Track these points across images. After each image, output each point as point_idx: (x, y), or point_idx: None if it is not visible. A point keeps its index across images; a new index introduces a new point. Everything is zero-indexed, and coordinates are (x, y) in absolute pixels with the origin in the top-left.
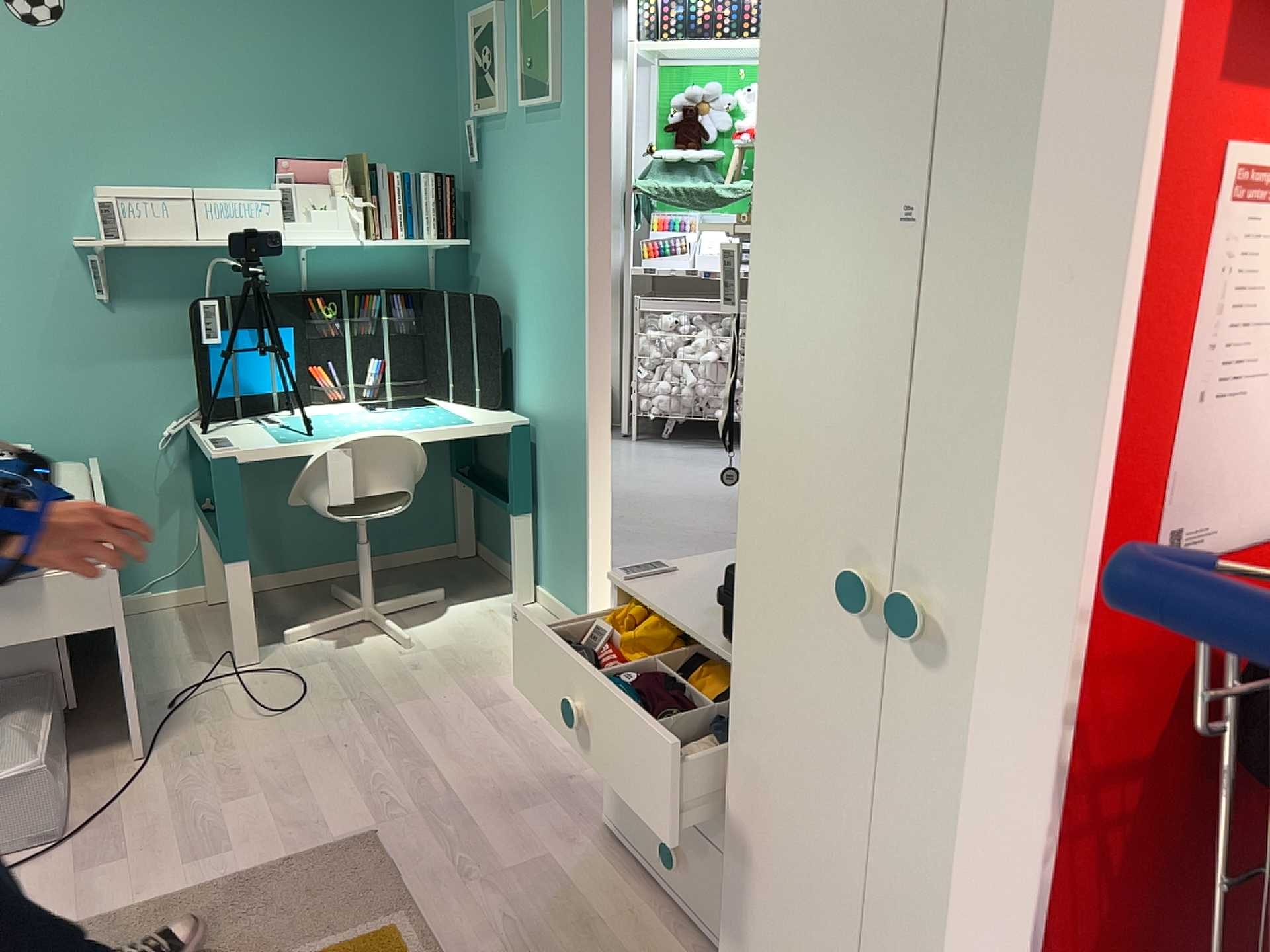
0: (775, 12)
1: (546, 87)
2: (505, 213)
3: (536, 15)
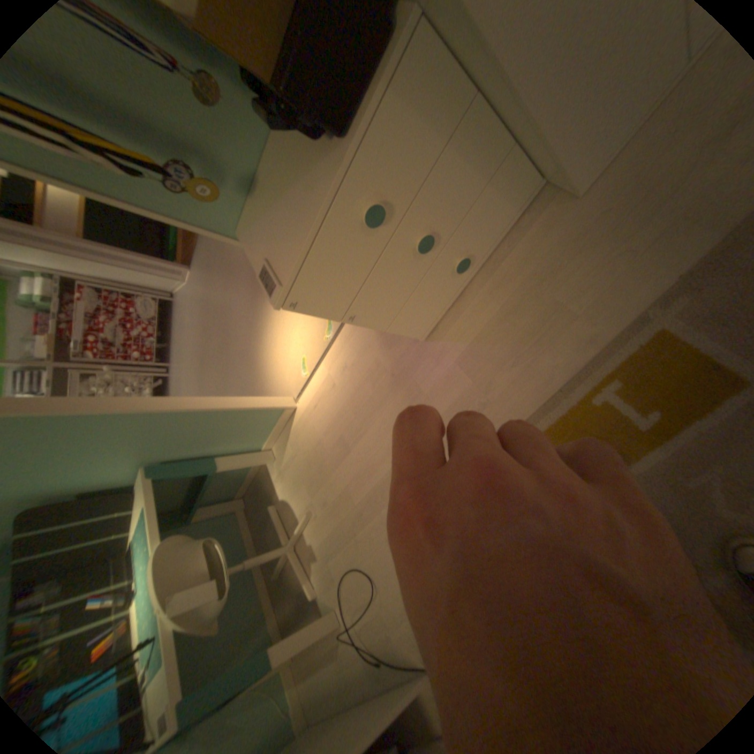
0: None
1: None
2: None
3: None
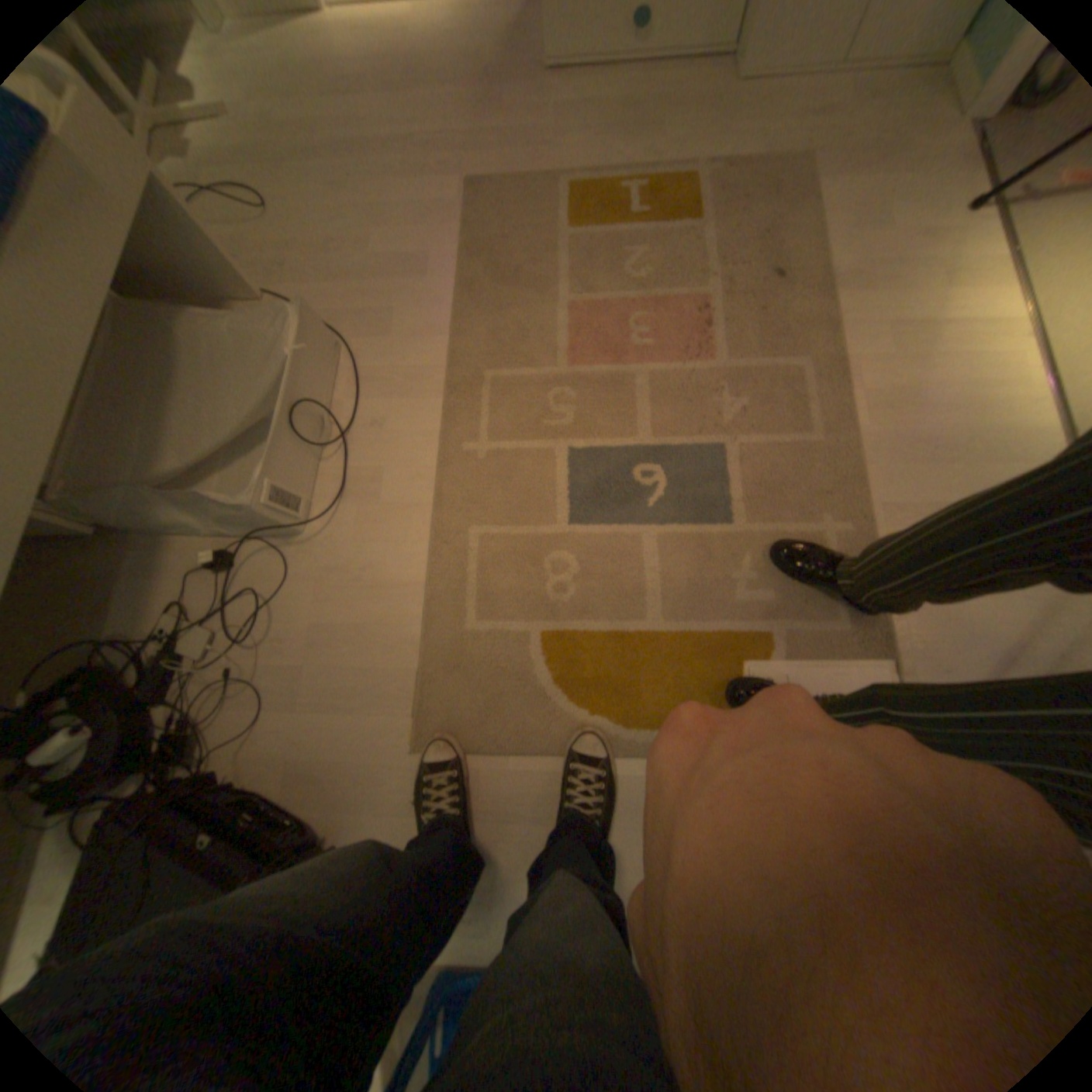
0: None
1: None
2: None
3: None
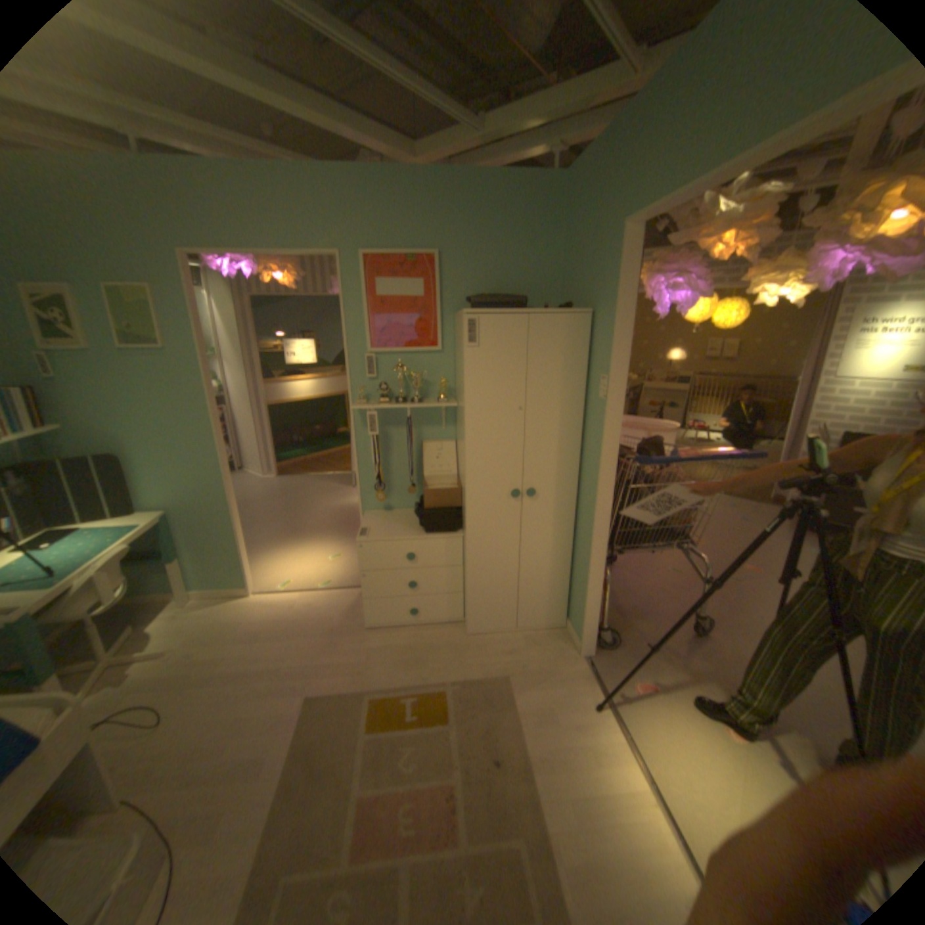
0: (463, 360)
1: (152, 339)
2: (98, 405)
3: (130, 299)
